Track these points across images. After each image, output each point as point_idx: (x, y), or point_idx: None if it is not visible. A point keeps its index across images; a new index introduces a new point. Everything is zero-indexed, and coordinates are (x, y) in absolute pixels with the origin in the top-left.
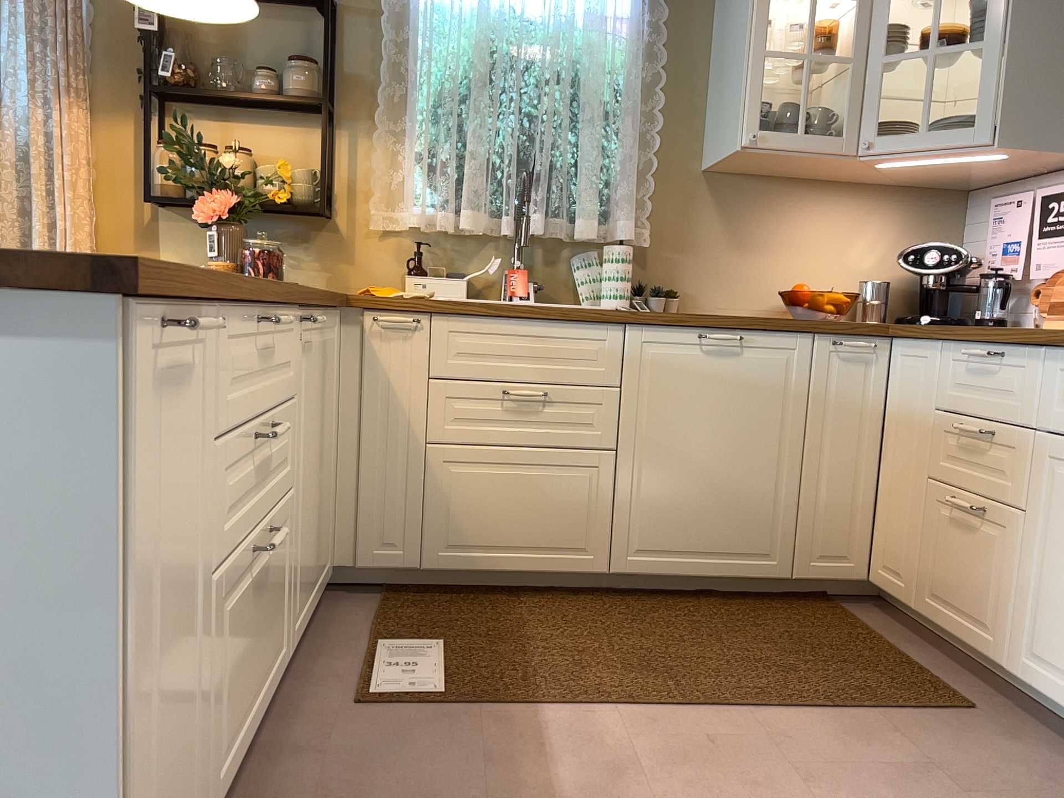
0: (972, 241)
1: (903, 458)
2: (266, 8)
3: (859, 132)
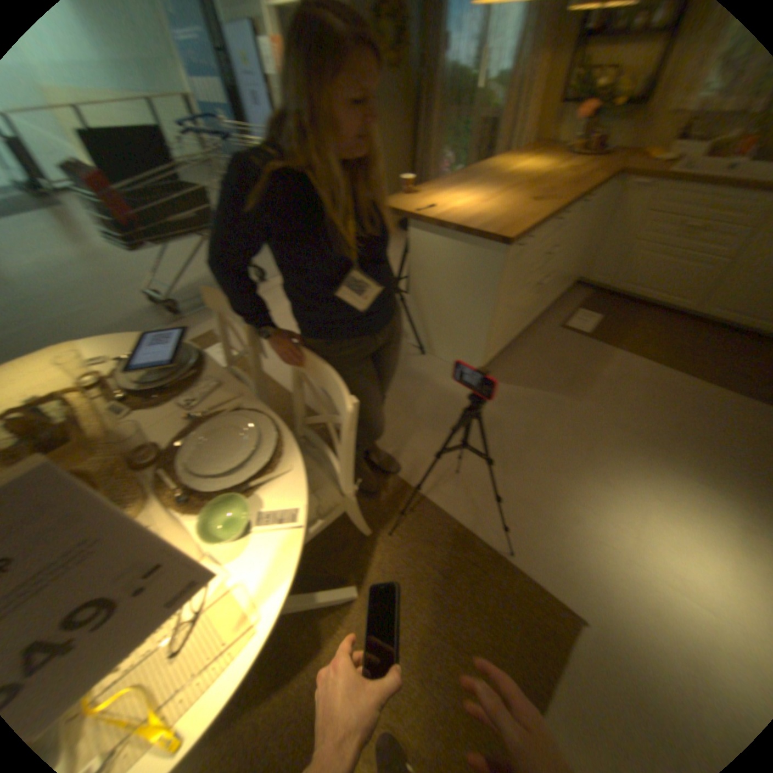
0: None
1: None
2: None
3: None
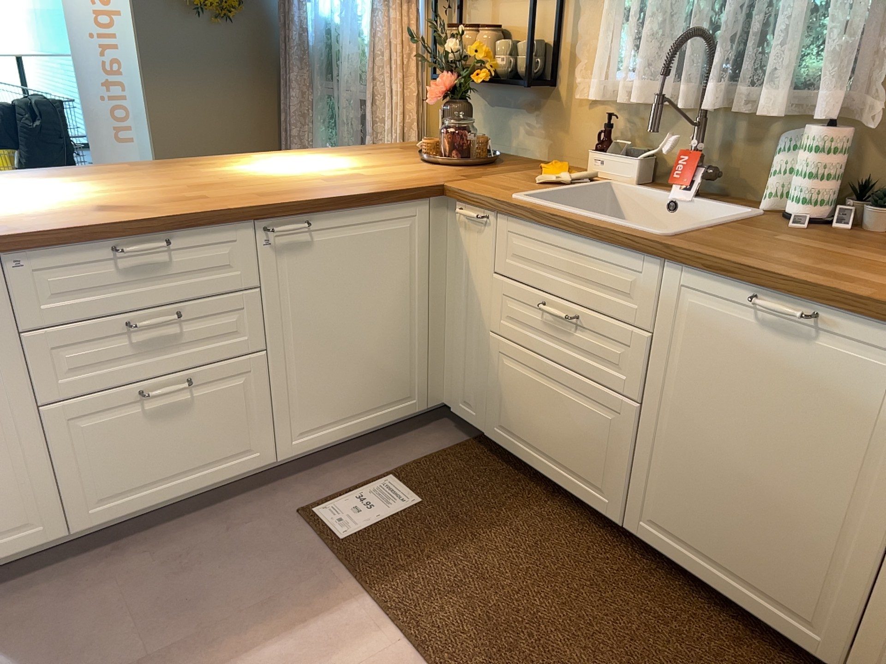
0: None
1: None
2: None
3: None
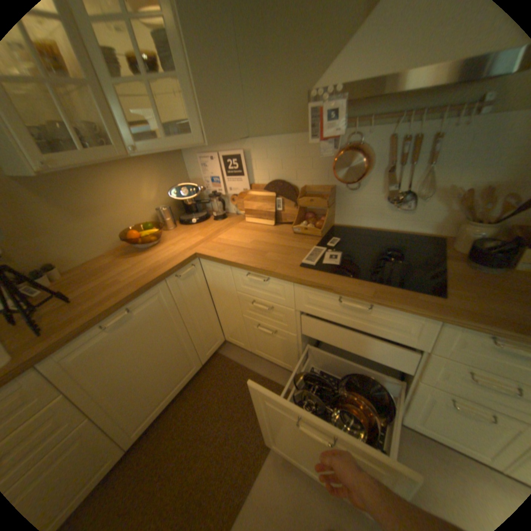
0: (190, 170)
1: (225, 305)
2: None
3: (120, 137)
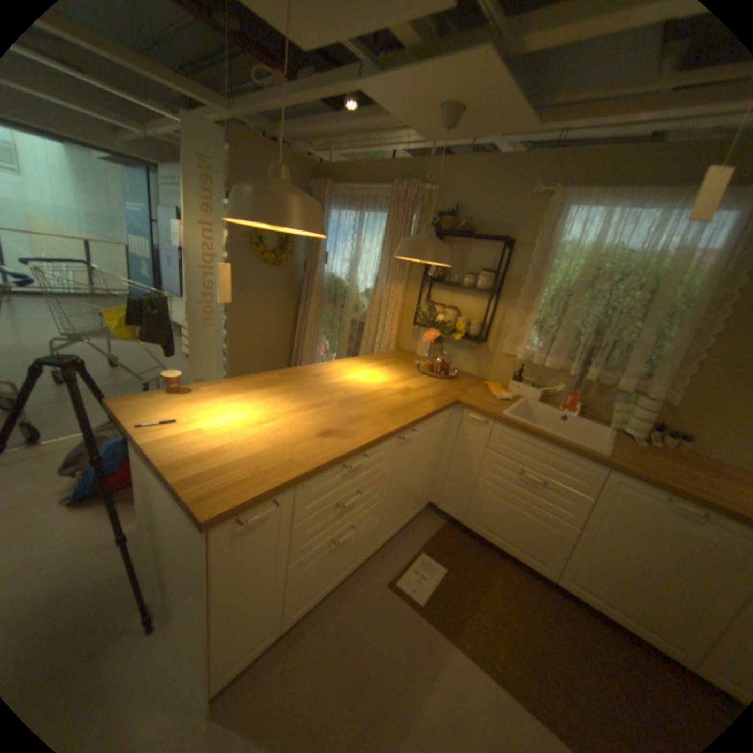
0: None
1: None
2: (480, 240)
3: None
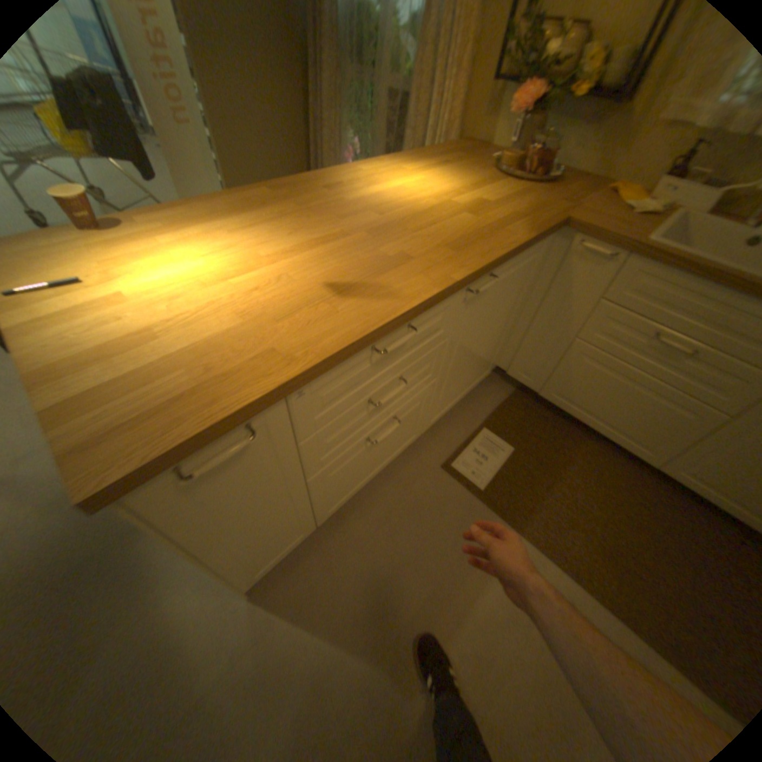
0: None
1: None
2: None
3: None
